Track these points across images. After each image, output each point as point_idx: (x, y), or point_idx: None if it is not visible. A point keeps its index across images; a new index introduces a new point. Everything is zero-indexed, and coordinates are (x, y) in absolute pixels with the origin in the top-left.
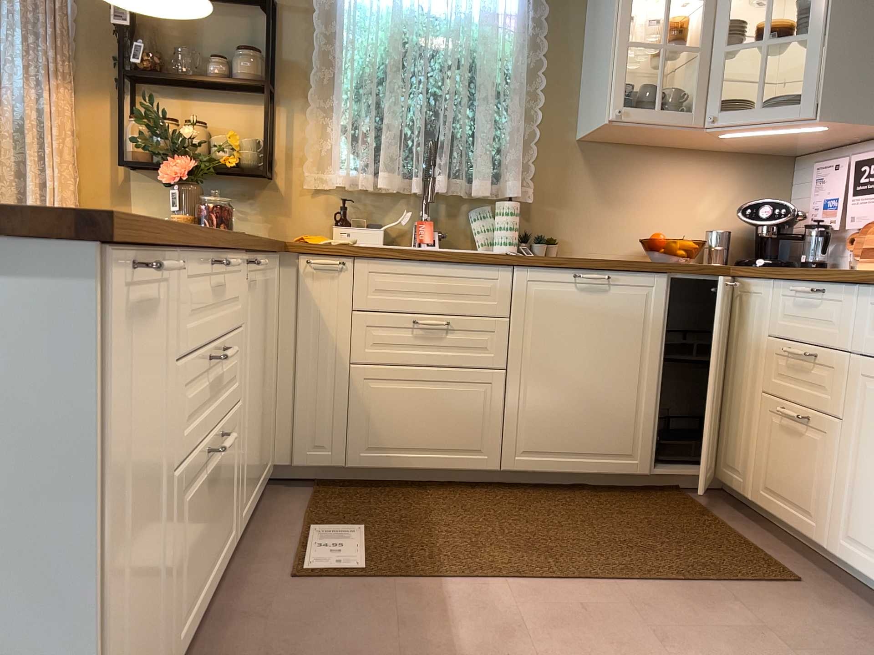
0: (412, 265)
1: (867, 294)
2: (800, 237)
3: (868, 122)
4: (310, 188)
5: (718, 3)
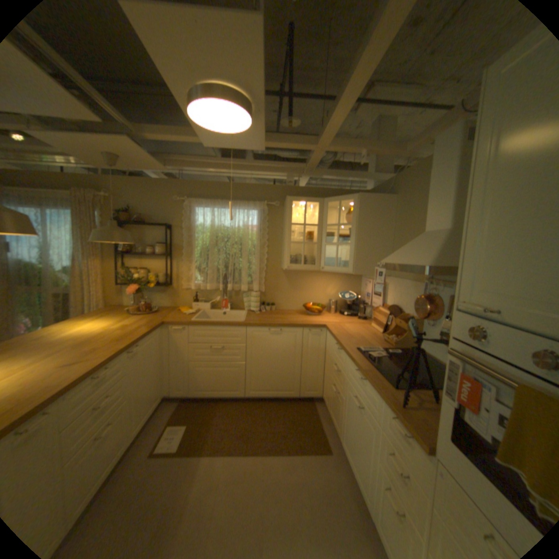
0: (210, 327)
1: (349, 358)
2: (358, 306)
3: (372, 274)
4: (185, 288)
5: (323, 227)
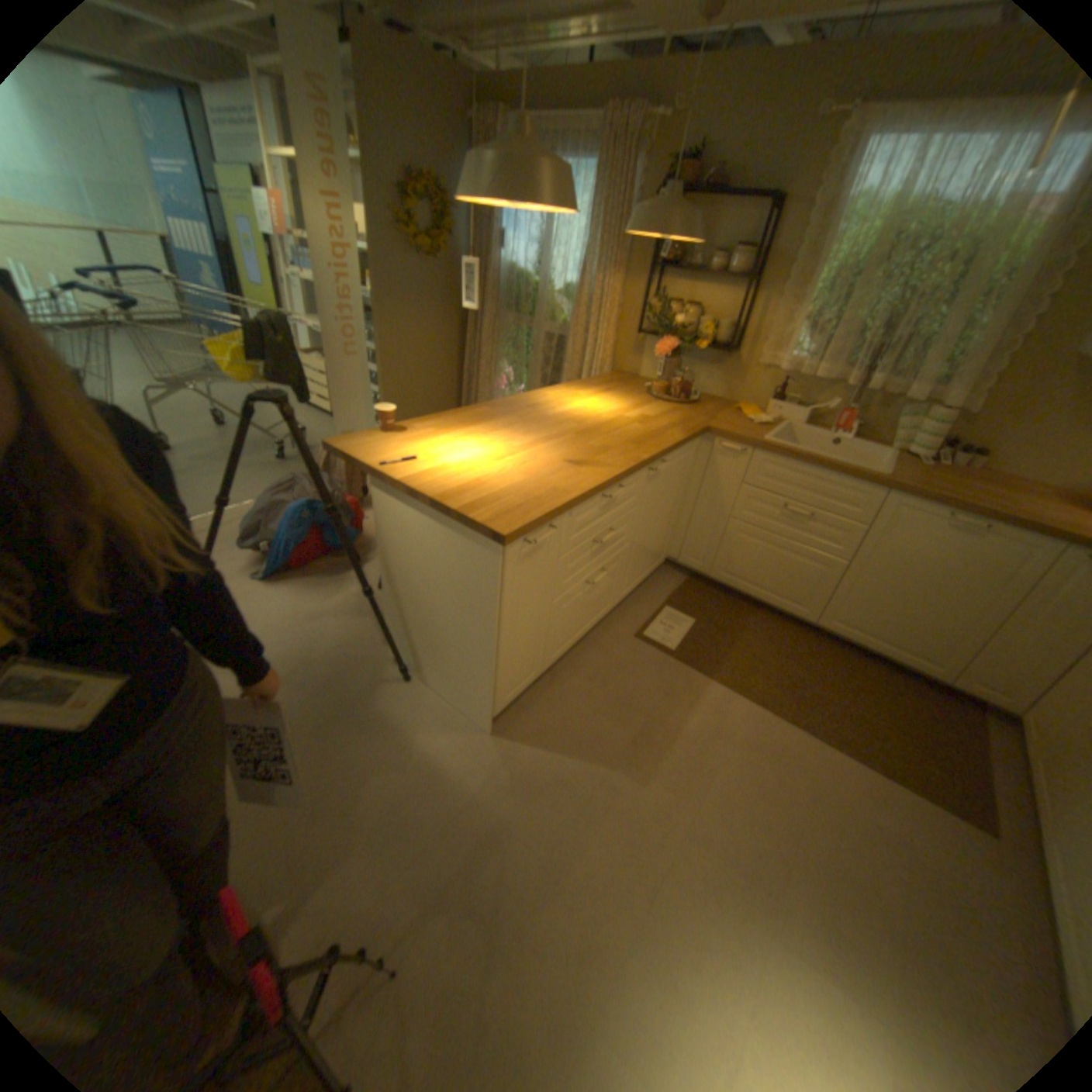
0: (798, 465)
1: None
2: None
3: None
4: (762, 364)
5: None
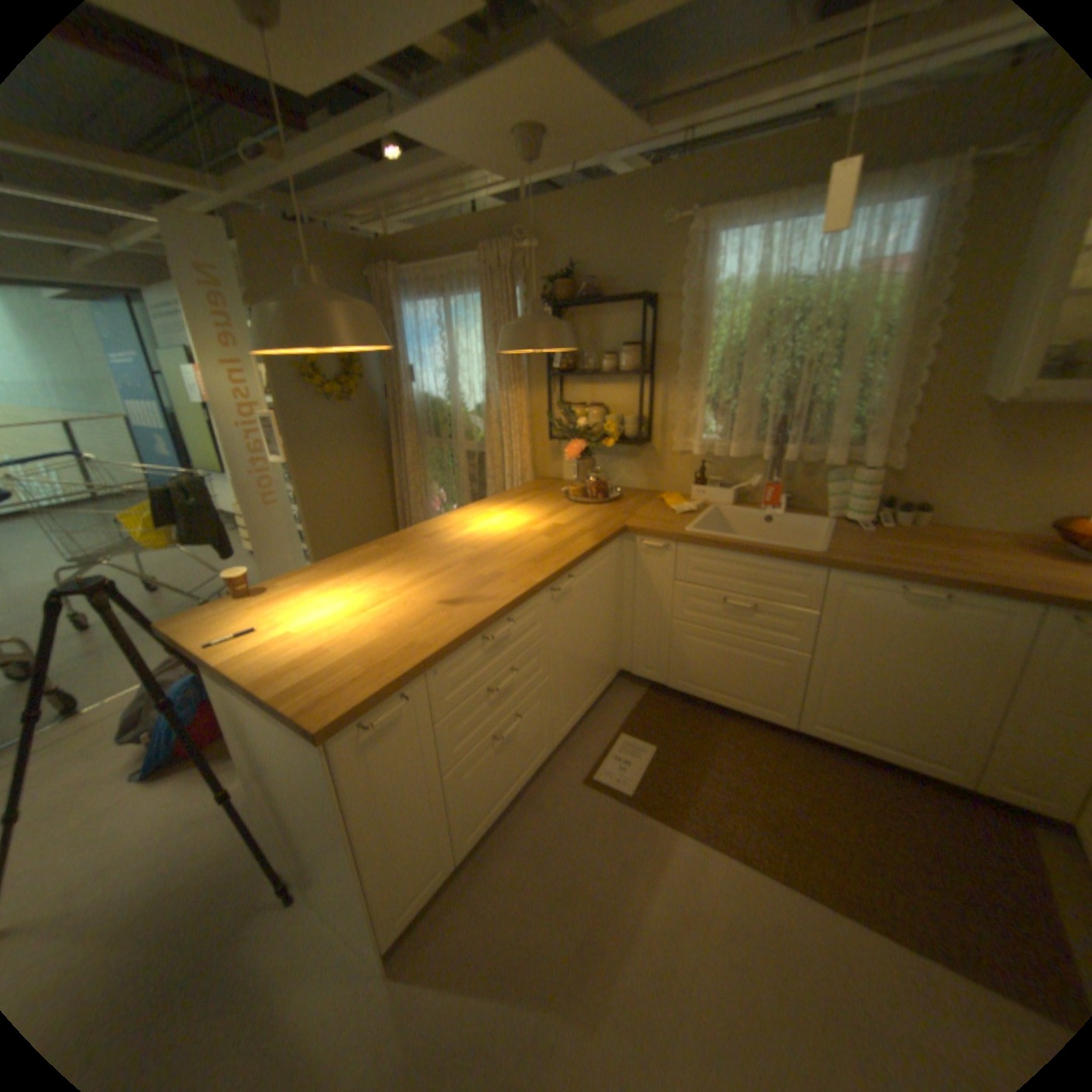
0: (725, 553)
1: None
2: None
3: None
4: (676, 451)
5: None
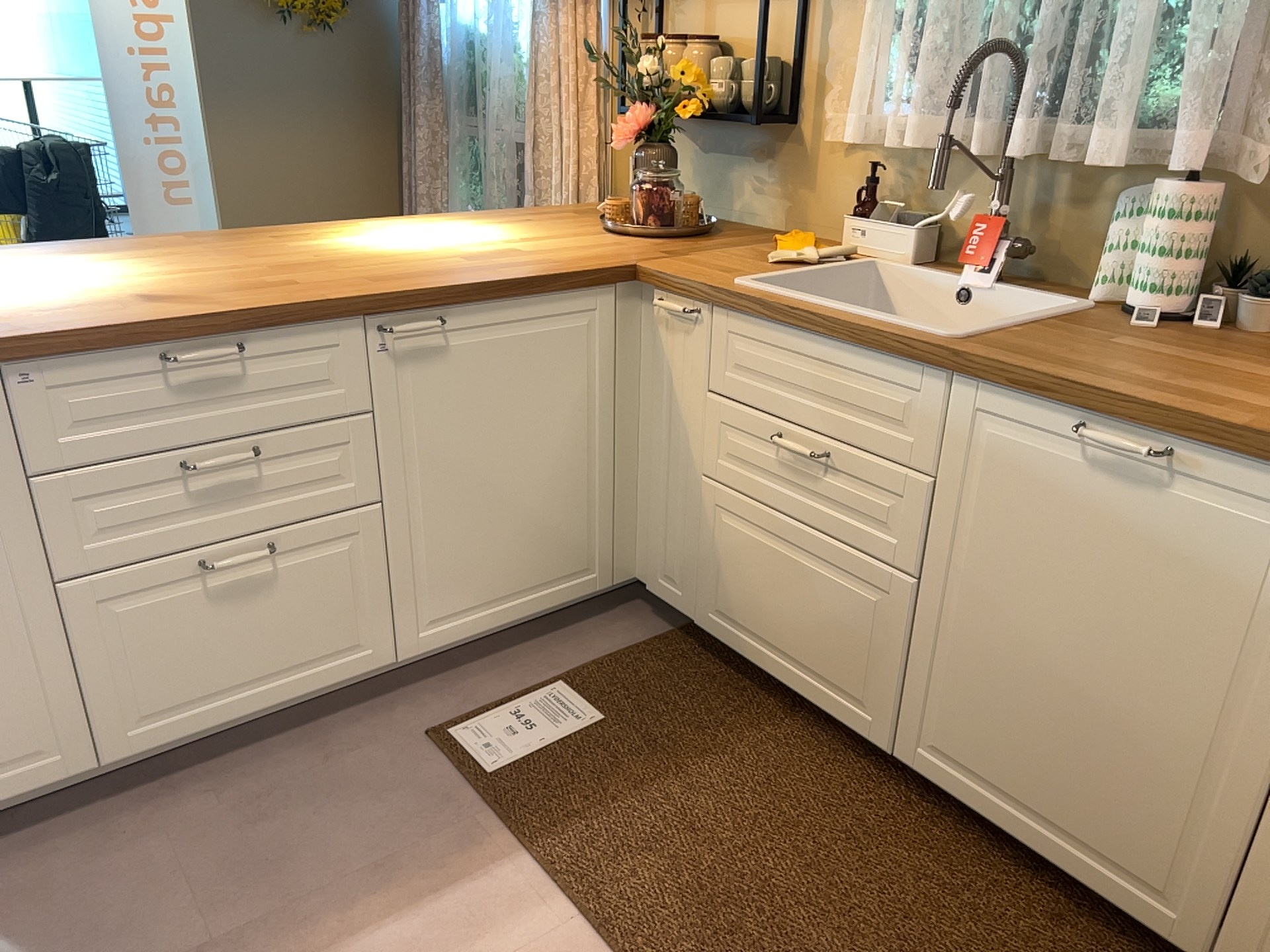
0: (784, 332)
1: None
2: None
3: None
4: (835, 144)
5: None
